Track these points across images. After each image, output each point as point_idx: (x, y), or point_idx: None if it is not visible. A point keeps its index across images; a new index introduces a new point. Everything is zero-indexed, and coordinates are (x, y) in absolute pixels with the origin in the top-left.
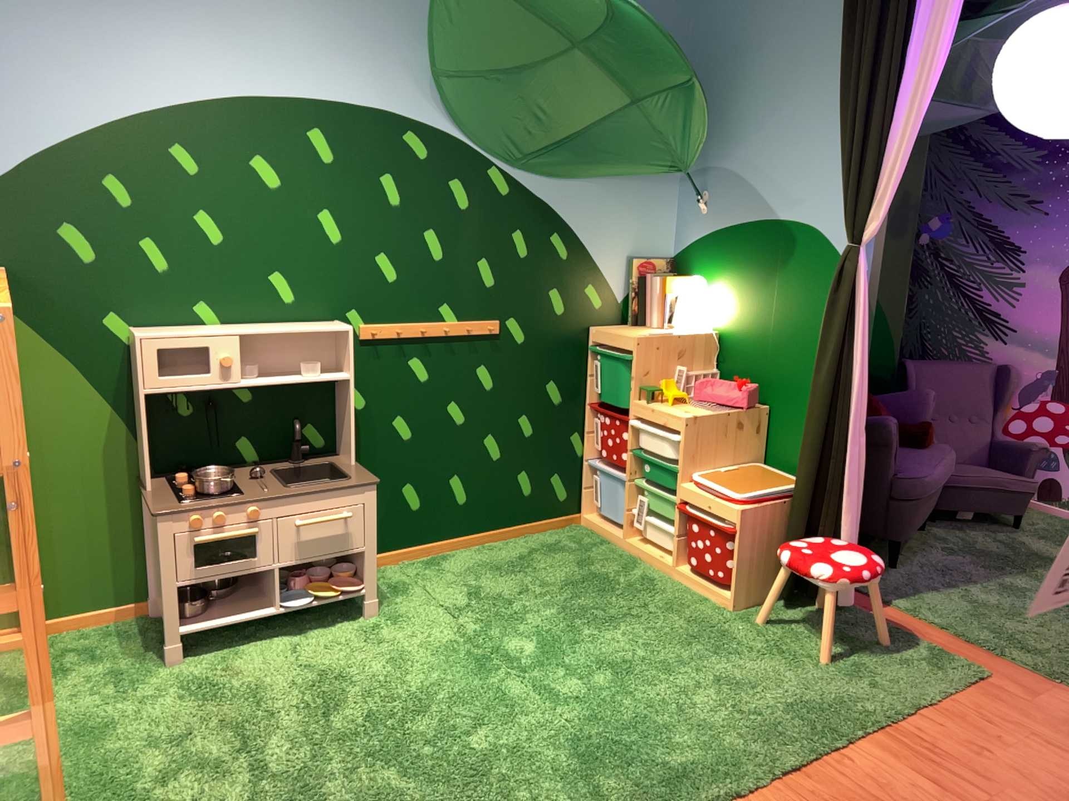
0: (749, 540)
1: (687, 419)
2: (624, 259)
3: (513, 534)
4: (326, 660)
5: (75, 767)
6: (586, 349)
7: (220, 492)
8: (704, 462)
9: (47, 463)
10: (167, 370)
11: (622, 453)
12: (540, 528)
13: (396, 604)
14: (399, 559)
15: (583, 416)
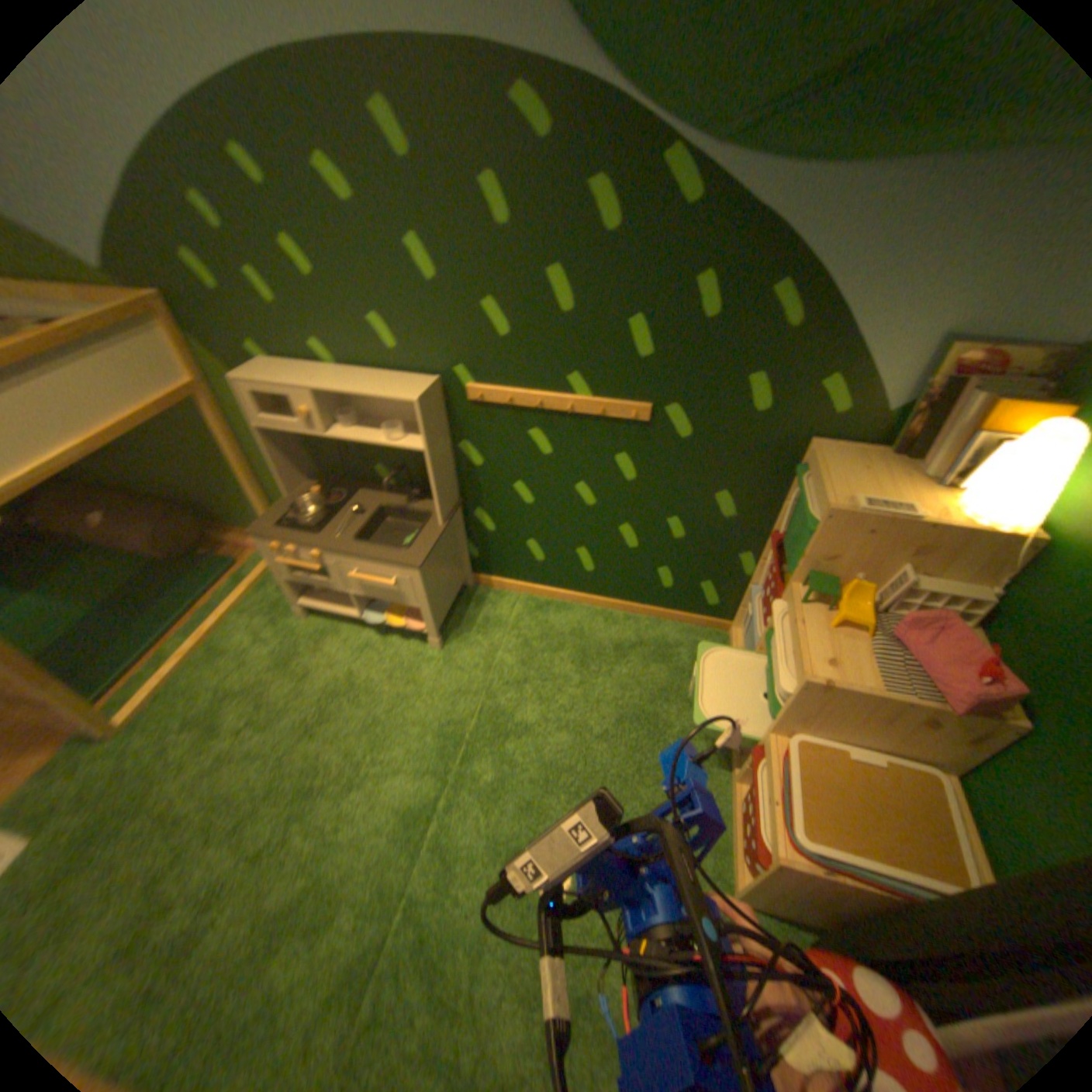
0: (798, 897)
1: (817, 689)
2: (948, 338)
3: (643, 615)
4: (358, 680)
5: (160, 686)
6: (799, 467)
7: (299, 527)
8: (834, 738)
9: (249, 448)
10: (259, 410)
11: (770, 624)
12: (677, 622)
13: (462, 647)
14: (522, 592)
15: (767, 544)
